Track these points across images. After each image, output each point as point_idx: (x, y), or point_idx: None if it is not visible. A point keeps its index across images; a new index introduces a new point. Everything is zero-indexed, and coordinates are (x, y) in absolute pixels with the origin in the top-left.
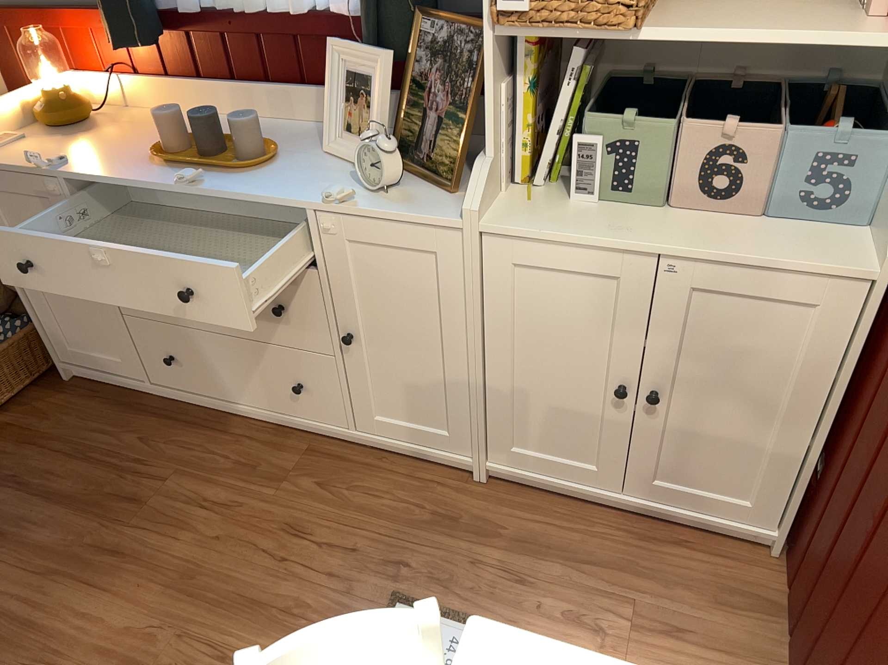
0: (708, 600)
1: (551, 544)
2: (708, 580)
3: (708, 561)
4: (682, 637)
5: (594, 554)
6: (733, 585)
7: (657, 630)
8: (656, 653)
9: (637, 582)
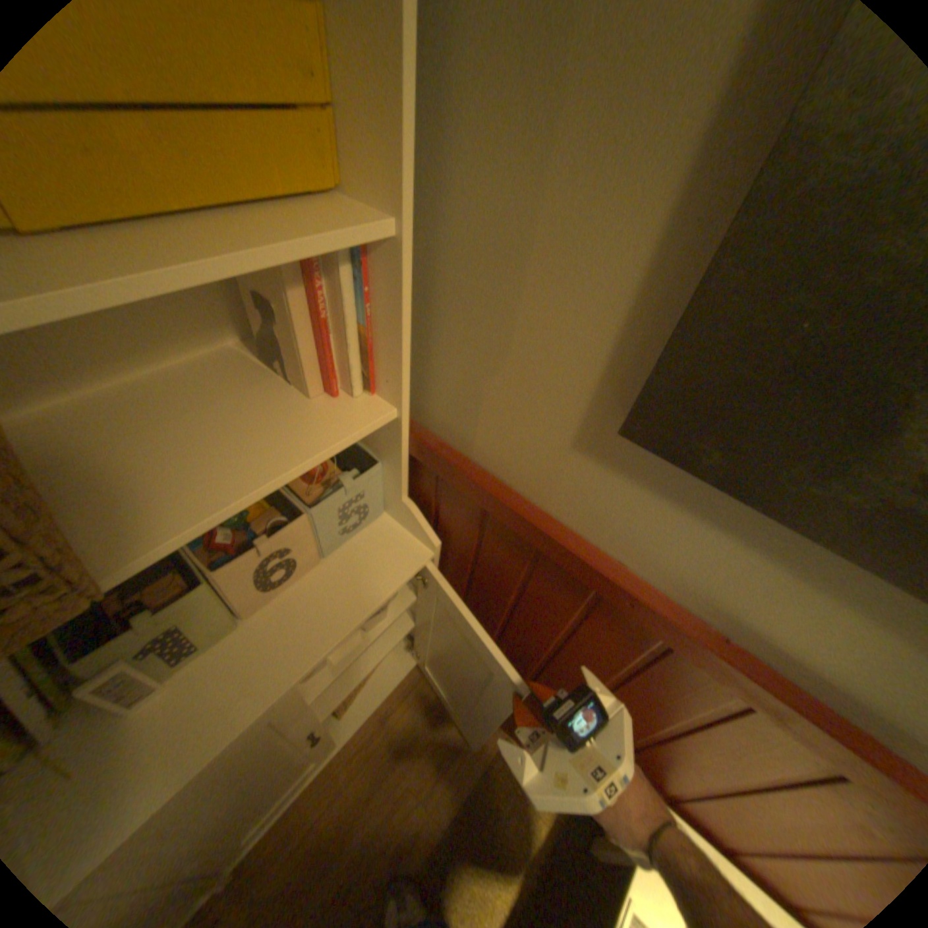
0: (433, 731)
1: (334, 839)
2: (421, 720)
3: (409, 708)
4: (447, 772)
5: (362, 800)
6: (431, 706)
7: (437, 789)
8: (450, 802)
9: (400, 779)
